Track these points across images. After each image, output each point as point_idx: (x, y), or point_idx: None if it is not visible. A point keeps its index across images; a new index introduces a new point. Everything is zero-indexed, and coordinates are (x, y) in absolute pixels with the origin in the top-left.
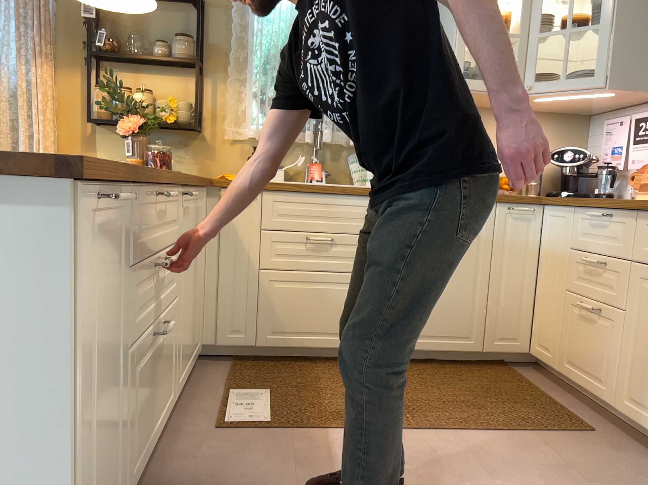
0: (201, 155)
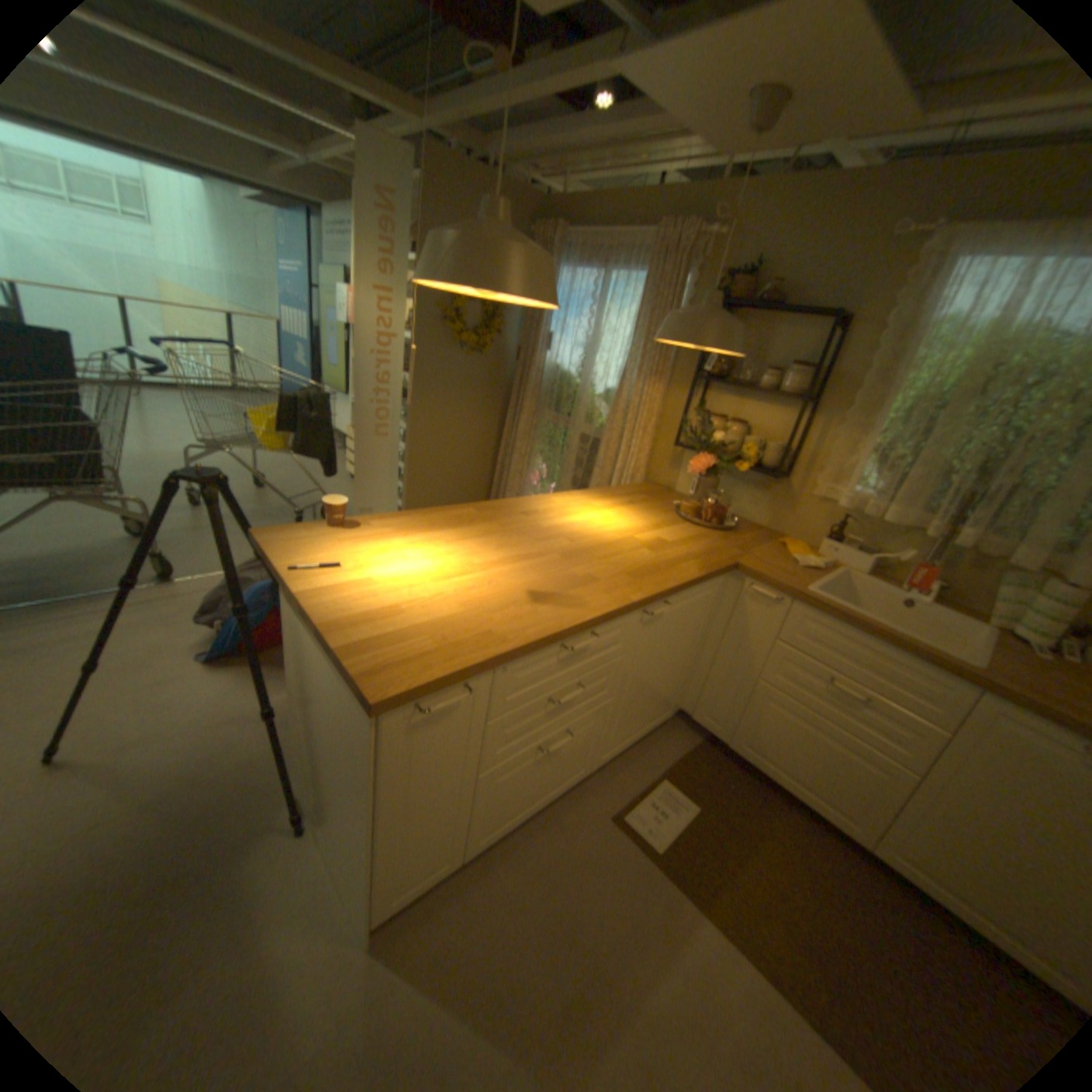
0: (779, 503)
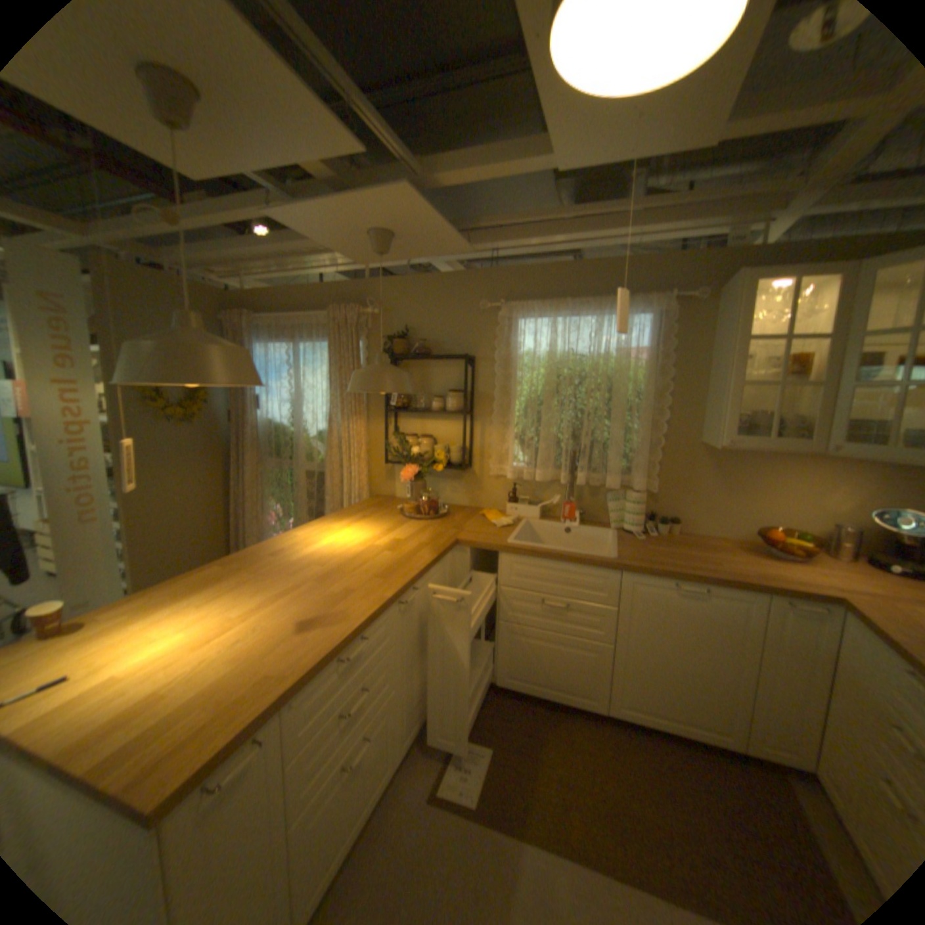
0: (470, 487)
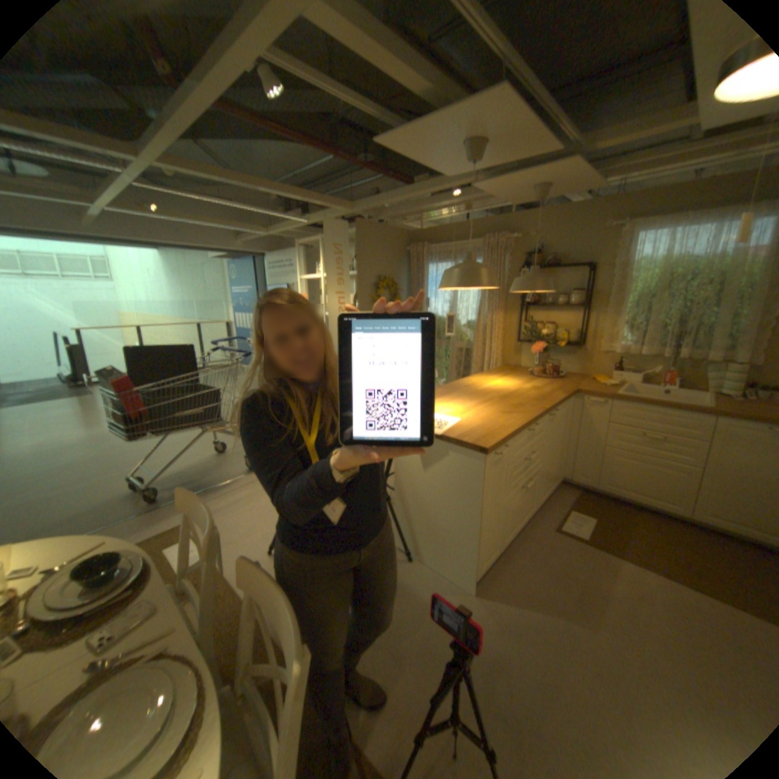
0: (582, 359)
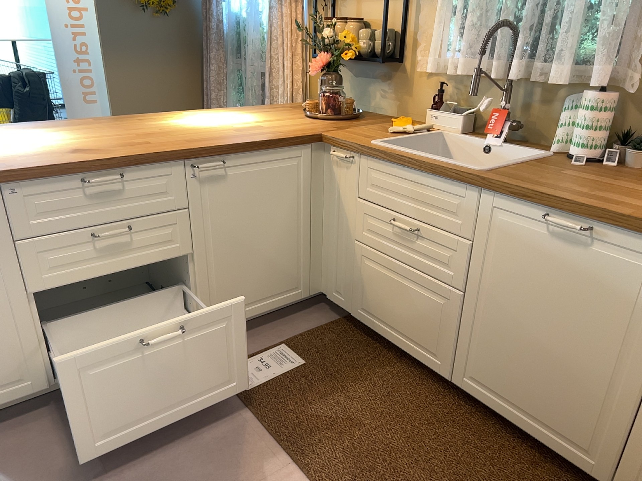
0: (399, 90)
